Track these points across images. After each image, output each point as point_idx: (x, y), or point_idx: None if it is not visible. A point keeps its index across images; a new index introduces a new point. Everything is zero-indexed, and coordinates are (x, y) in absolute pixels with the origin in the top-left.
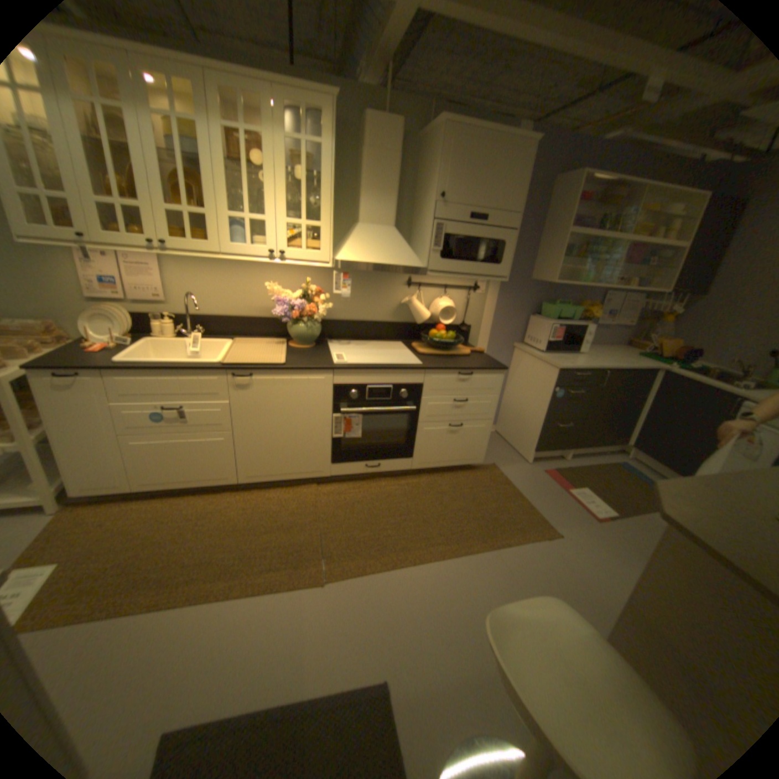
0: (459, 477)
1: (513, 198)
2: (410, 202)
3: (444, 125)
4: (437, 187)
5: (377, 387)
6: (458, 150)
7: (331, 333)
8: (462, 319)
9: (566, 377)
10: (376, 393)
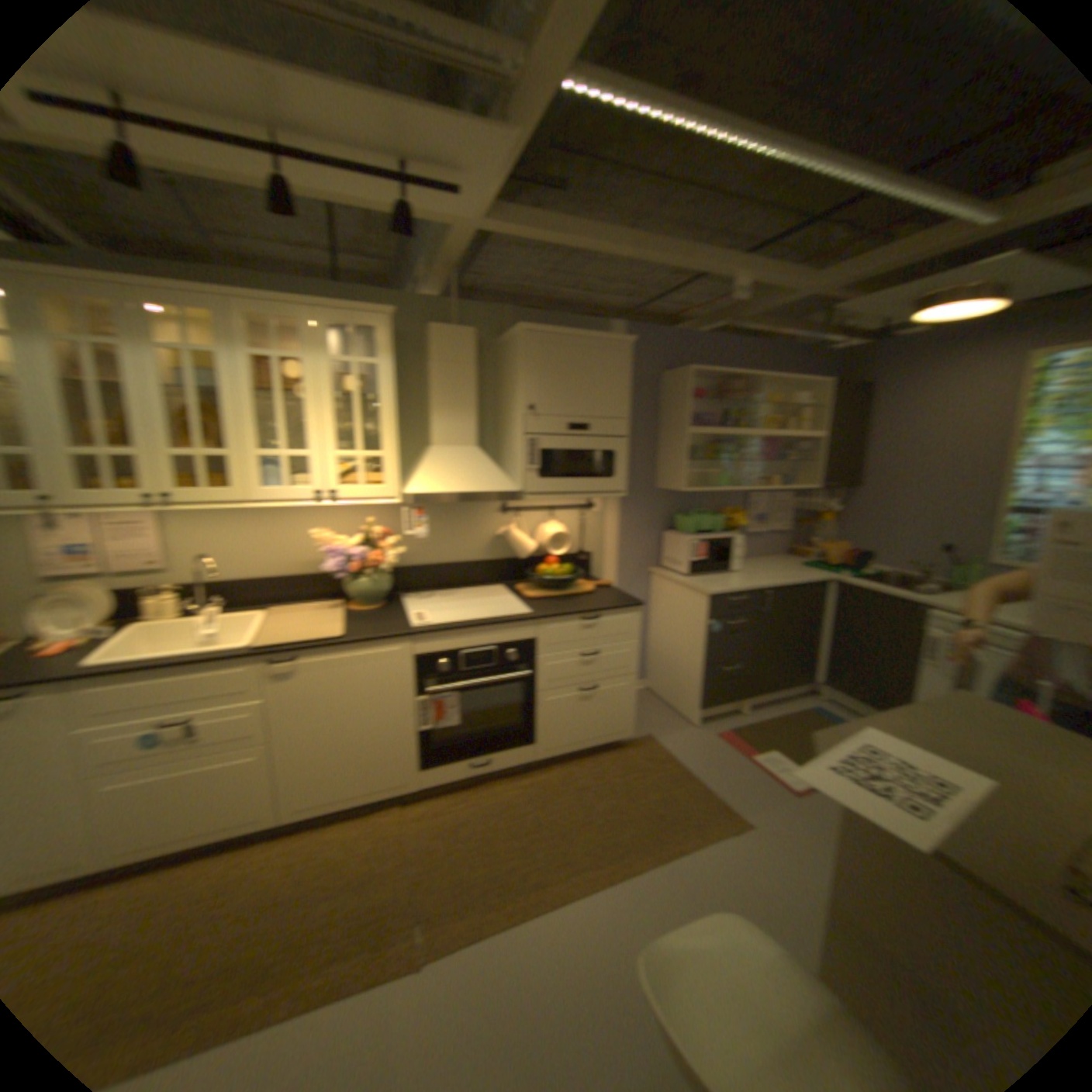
0: (607, 763)
1: (618, 404)
2: (497, 415)
3: (526, 335)
4: (526, 399)
5: (478, 650)
6: (546, 358)
7: (410, 583)
8: (581, 546)
9: (721, 606)
10: (478, 659)
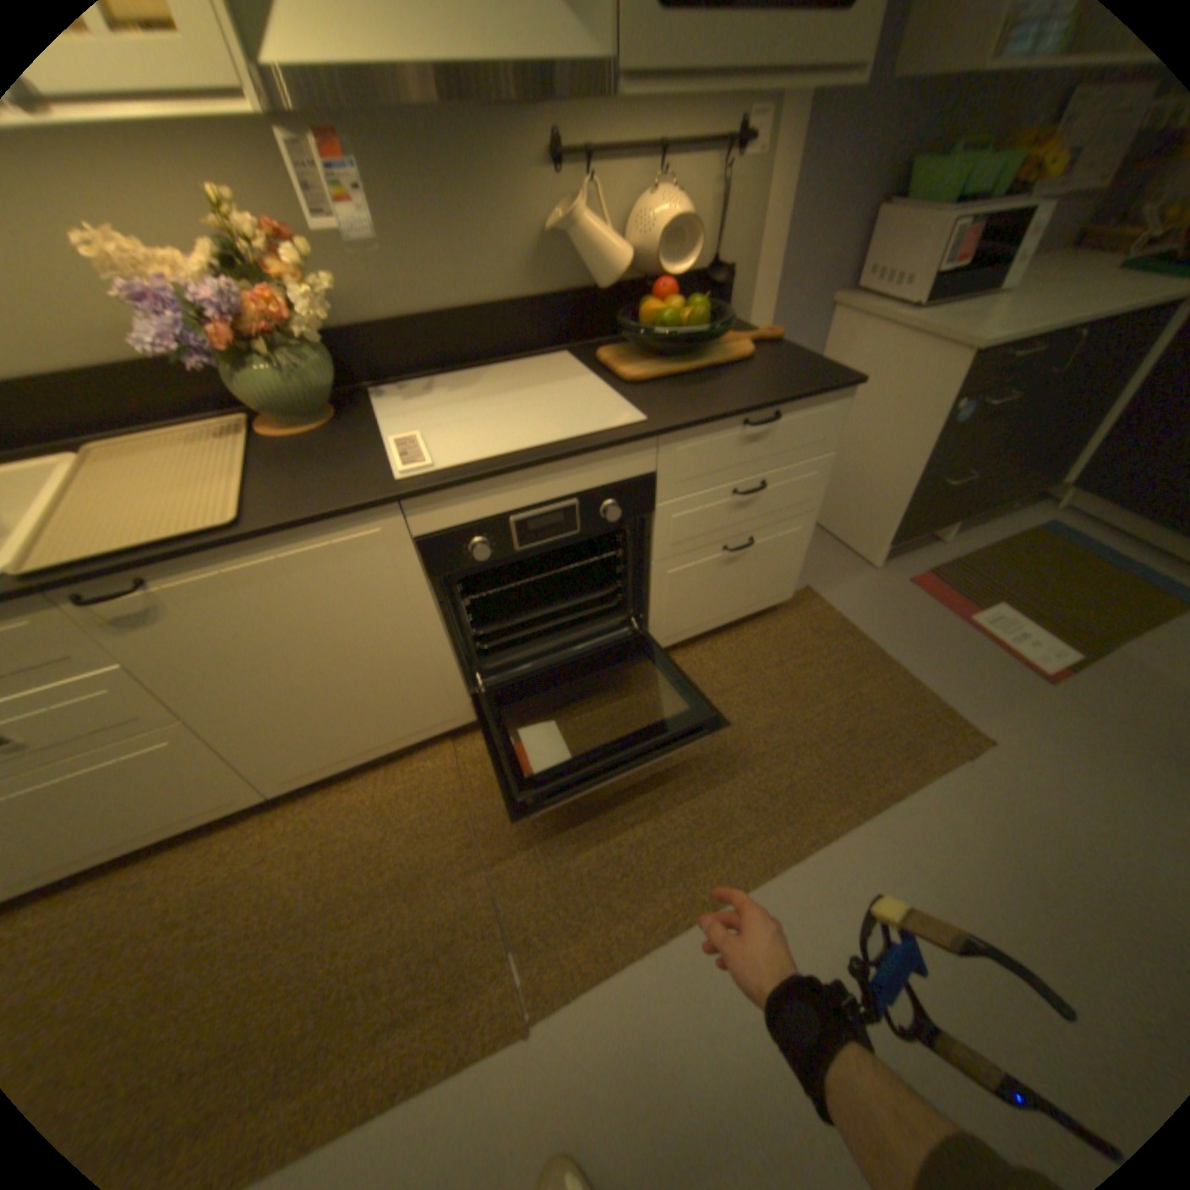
0: (749, 641)
1: None
2: None
3: None
4: None
5: (537, 512)
6: None
7: (371, 364)
8: (713, 249)
9: (988, 368)
10: (539, 528)
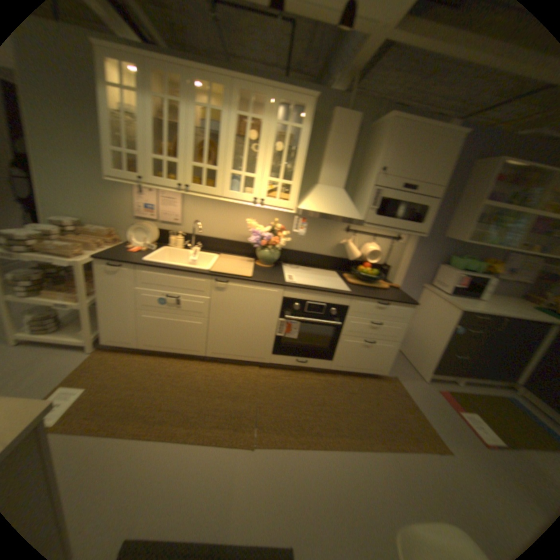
0: (367, 383)
1: (439, 175)
2: (356, 172)
3: (392, 120)
4: (379, 163)
5: (313, 303)
6: (400, 137)
7: (284, 258)
8: (384, 260)
9: (467, 318)
10: (312, 308)
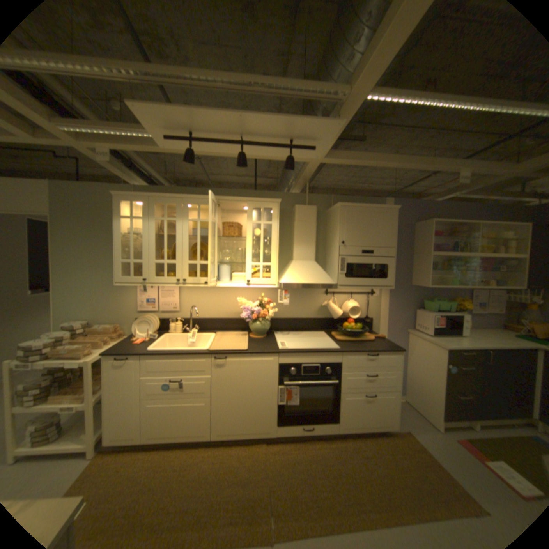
0: (381, 444)
1: (389, 240)
2: (323, 246)
3: (340, 208)
4: (339, 238)
5: (309, 365)
6: (349, 218)
7: (276, 326)
8: (366, 314)
9: (455, 357)
10: (309, 370)
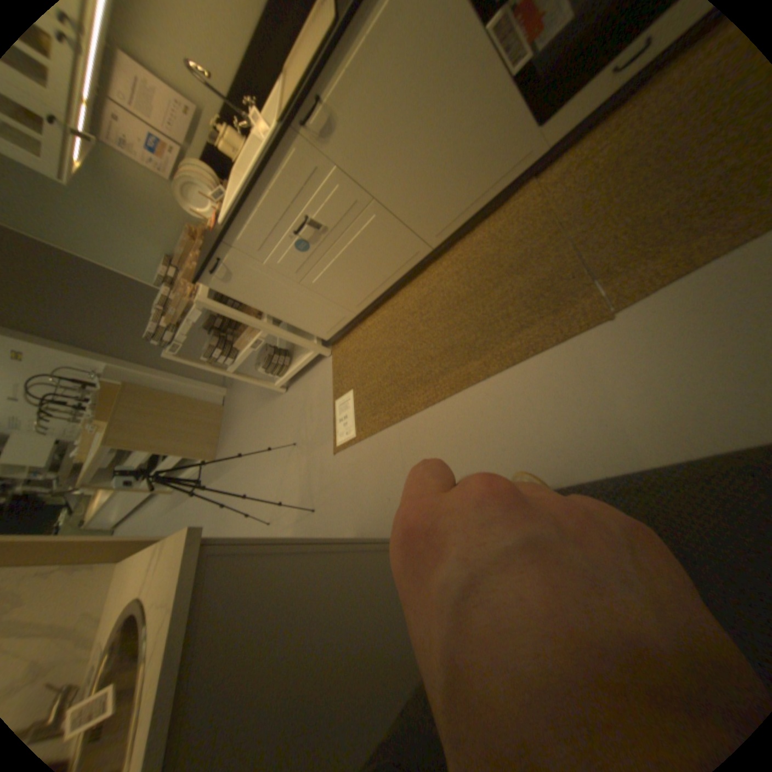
0: None
1: None
2: None
3: None
4: None
5: None
6: None
7: None
8: None
9: None
10: None
